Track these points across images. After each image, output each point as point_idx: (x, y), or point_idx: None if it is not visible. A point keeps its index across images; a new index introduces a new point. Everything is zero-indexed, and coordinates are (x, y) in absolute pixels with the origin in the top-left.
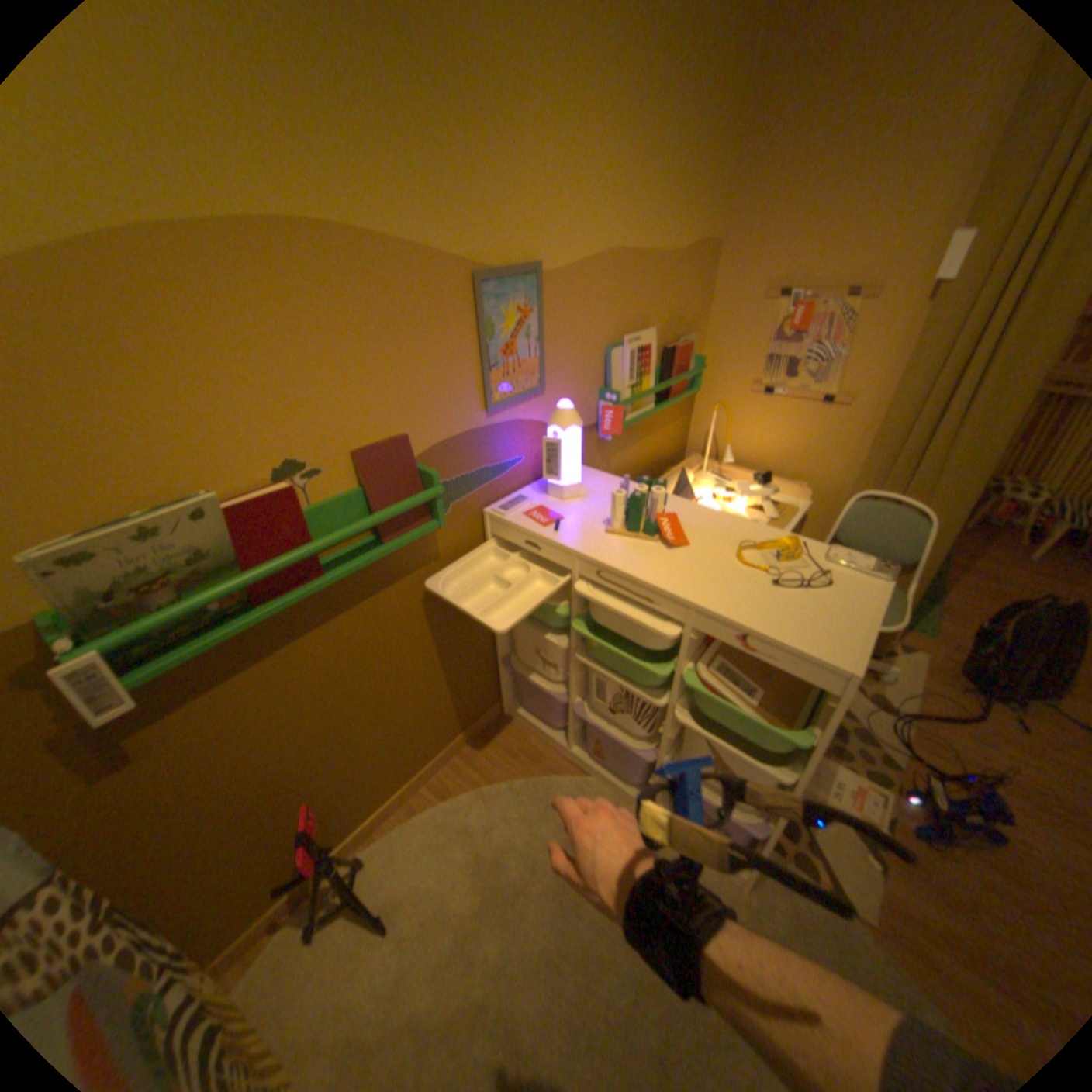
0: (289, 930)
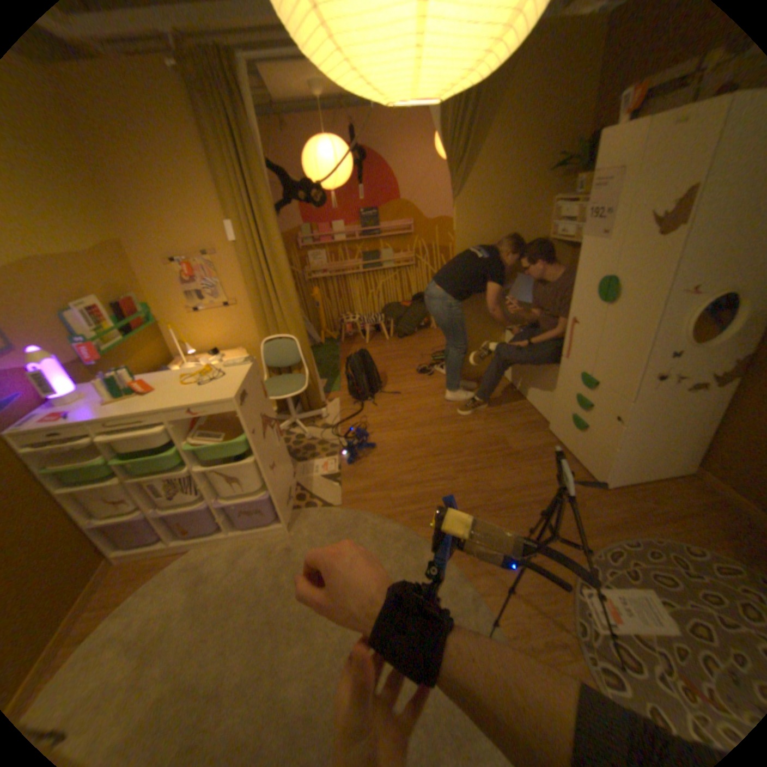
0: None
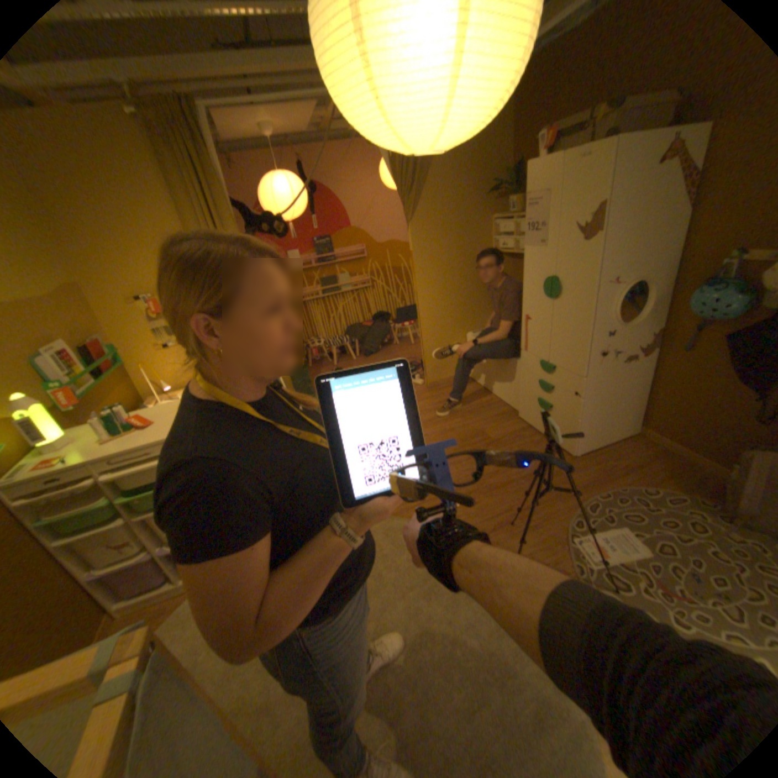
0: None
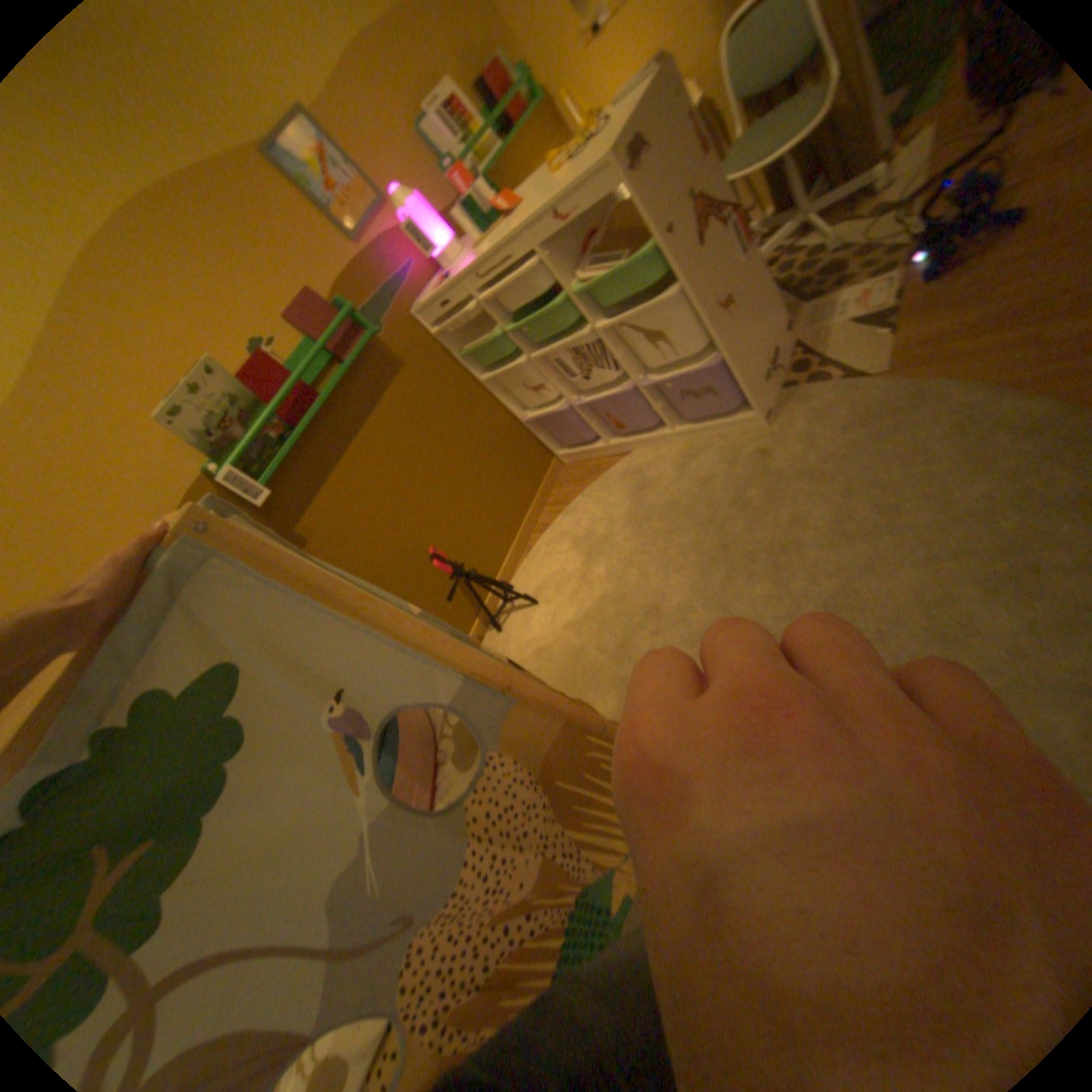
0: (490, 633)
